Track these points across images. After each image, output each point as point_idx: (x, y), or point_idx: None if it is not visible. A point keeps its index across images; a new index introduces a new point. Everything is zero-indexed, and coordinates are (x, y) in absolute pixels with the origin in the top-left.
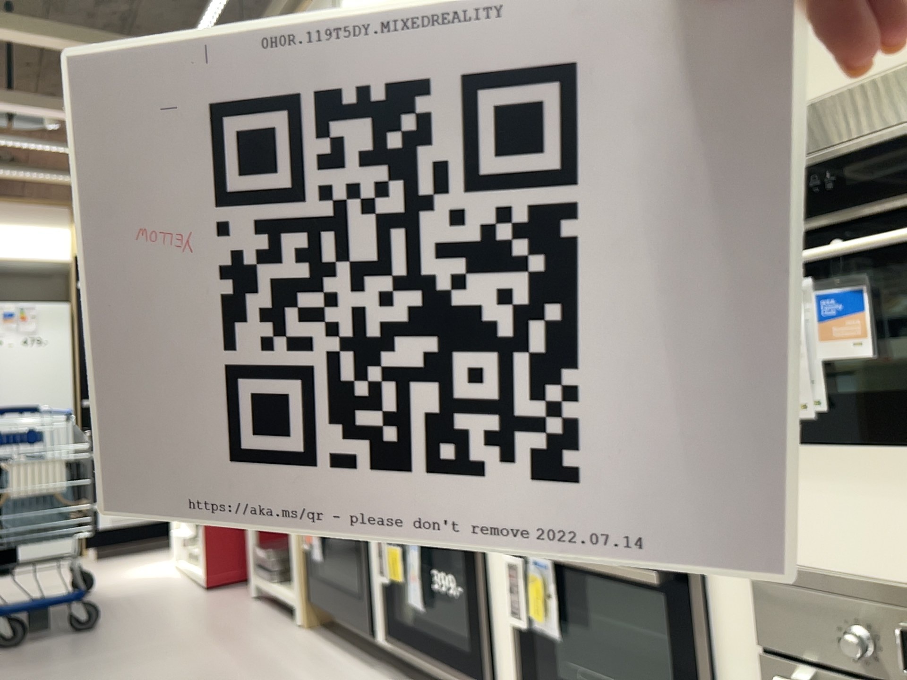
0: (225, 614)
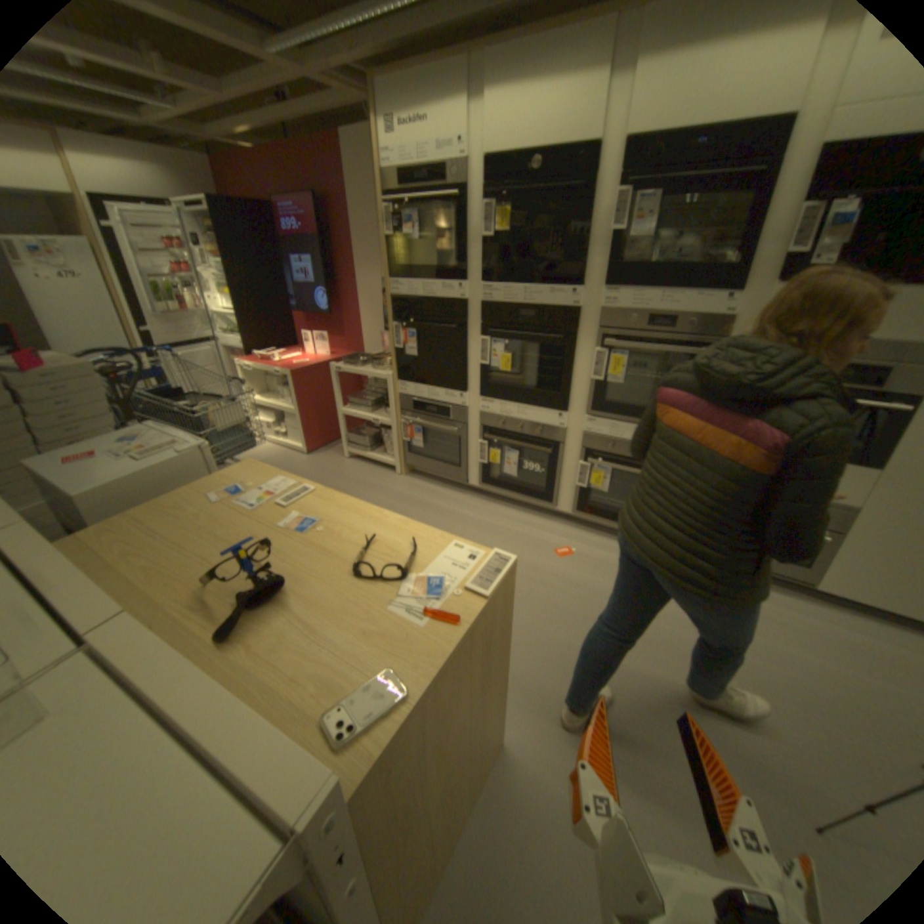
0: (344, 472)
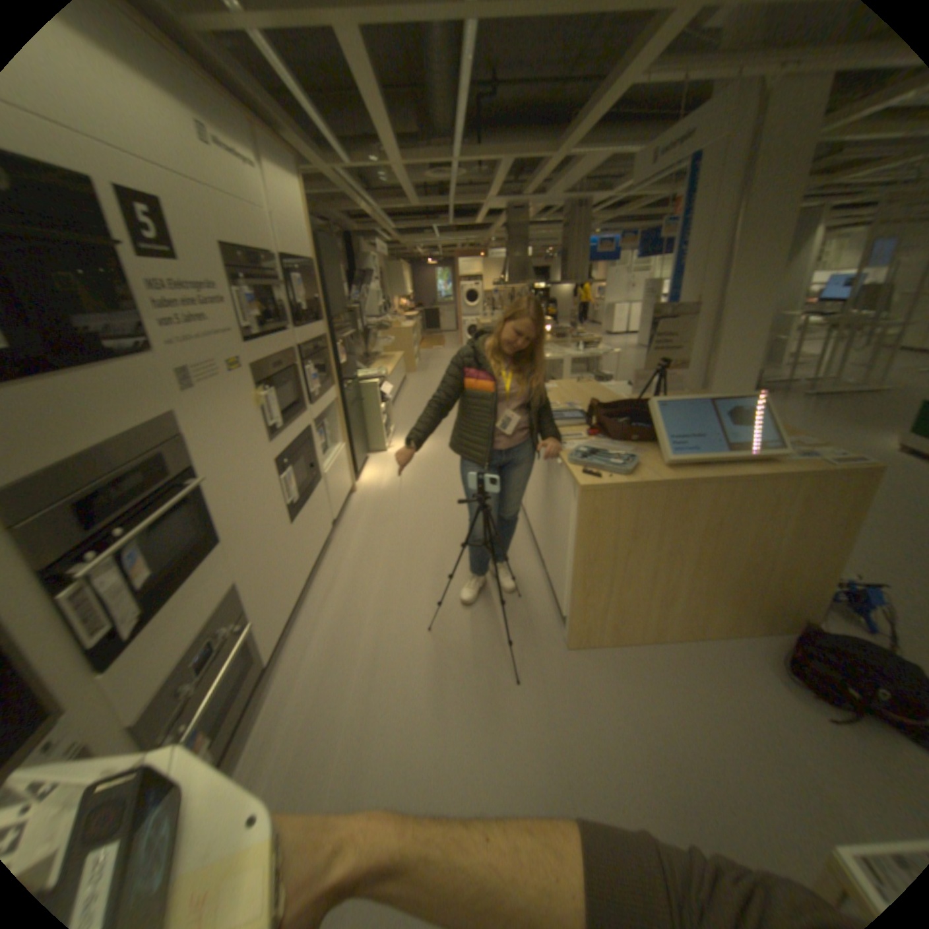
0: None
